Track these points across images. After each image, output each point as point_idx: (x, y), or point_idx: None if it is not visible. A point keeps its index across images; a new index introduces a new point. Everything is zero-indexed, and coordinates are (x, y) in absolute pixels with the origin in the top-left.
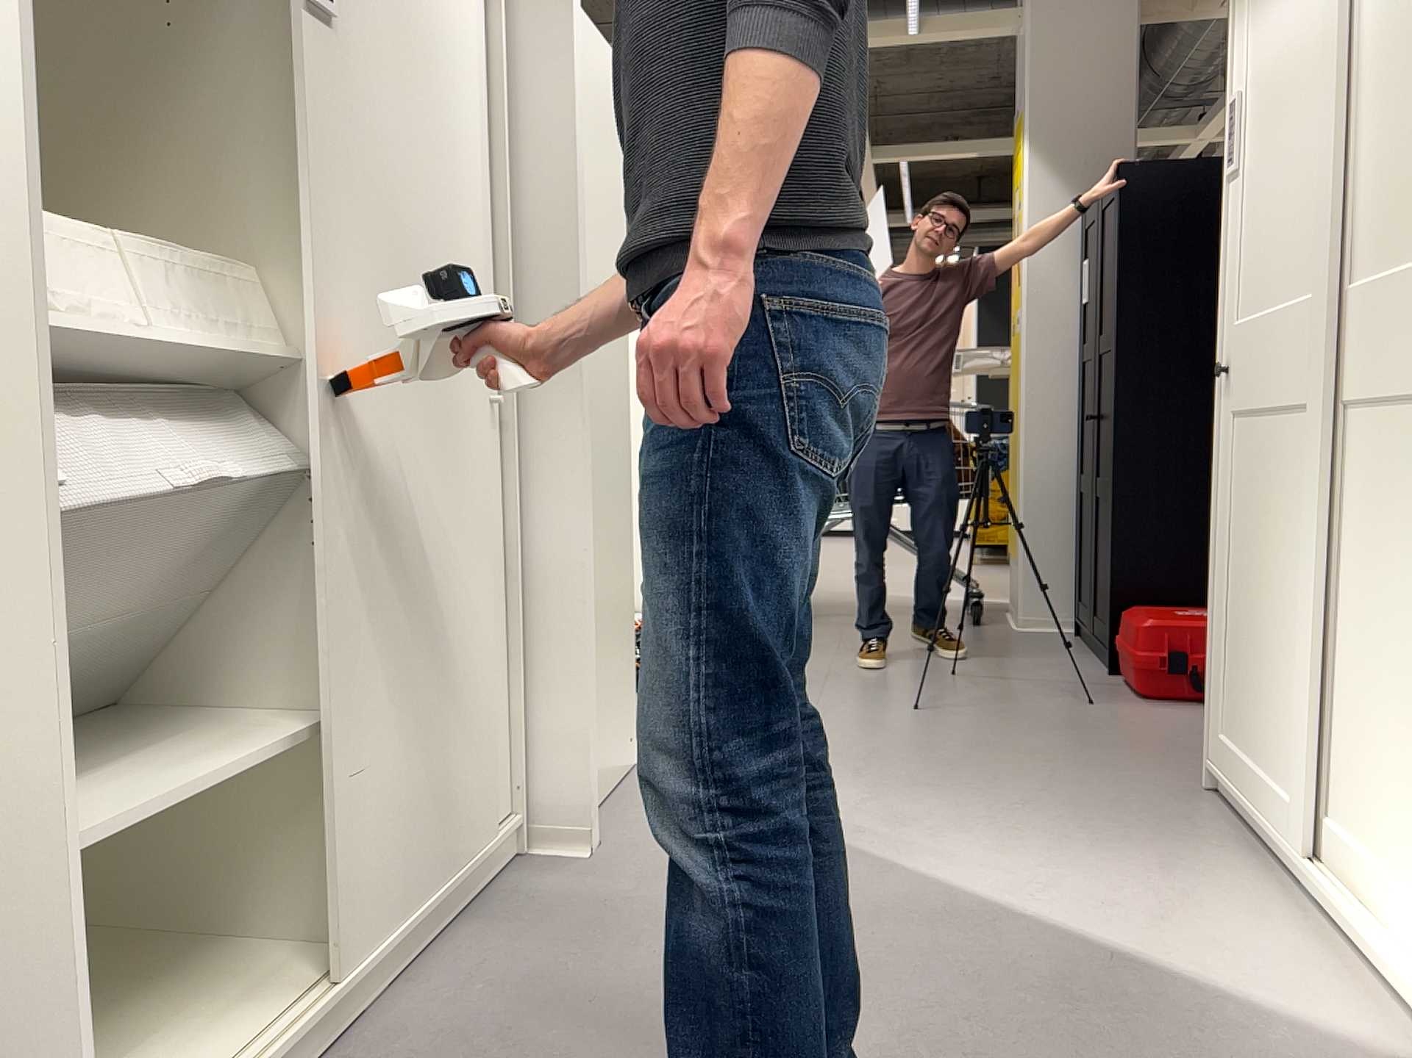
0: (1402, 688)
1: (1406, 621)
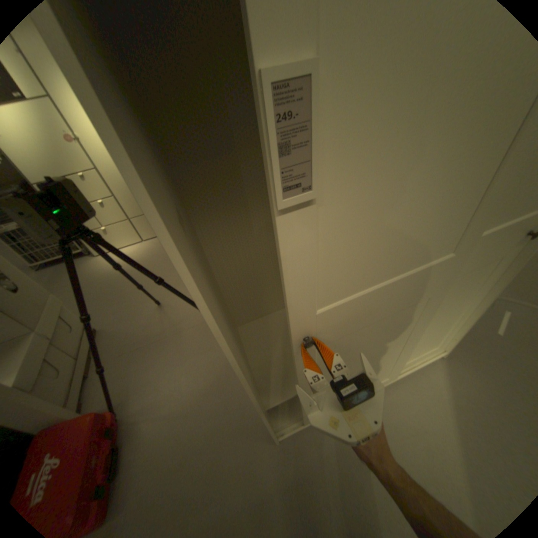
0: (433, 332)
1: (440, 320)
